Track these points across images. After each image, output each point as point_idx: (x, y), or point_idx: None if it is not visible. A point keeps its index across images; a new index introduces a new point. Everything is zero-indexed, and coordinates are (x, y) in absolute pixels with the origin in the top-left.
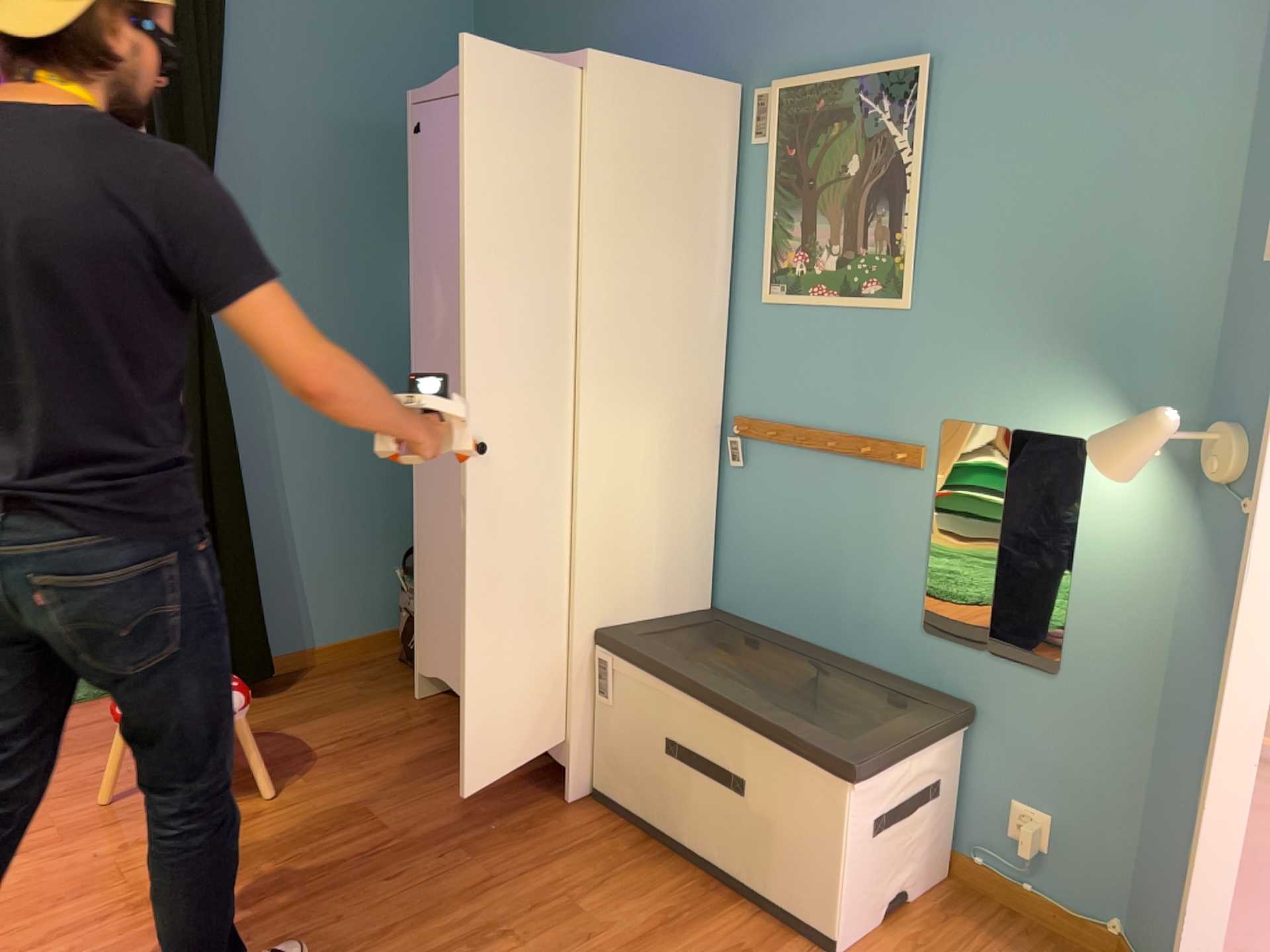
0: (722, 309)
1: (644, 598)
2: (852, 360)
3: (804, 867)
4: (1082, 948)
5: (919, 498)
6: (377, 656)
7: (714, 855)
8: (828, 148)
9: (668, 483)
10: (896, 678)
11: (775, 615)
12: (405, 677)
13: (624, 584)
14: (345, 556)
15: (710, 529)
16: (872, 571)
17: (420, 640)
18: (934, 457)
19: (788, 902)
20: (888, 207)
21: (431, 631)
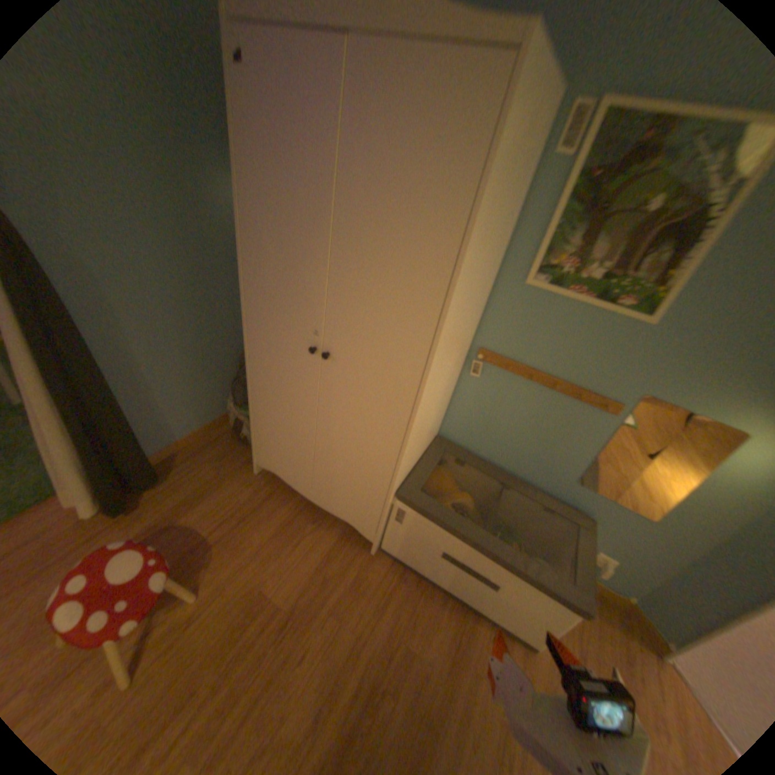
0: (494, 282)
1: (419, 456)
2: (590, 341)
3: (533, 624)
4: (617, 607)
5: (606, 428)
6: (219, 436)
7: (469, 597)
8: (640, 178)
9: (444, 396)
10: (558, 503)
11: (480, 451)
12: (243, 453)
13: (415, 458)
14: (190, 388)
15: (448, 405)
16: (556, 450)
17: (259, 451)
18: (629, 412)
19: (515, 629)
20: (677, 246)
21: (269, 451)
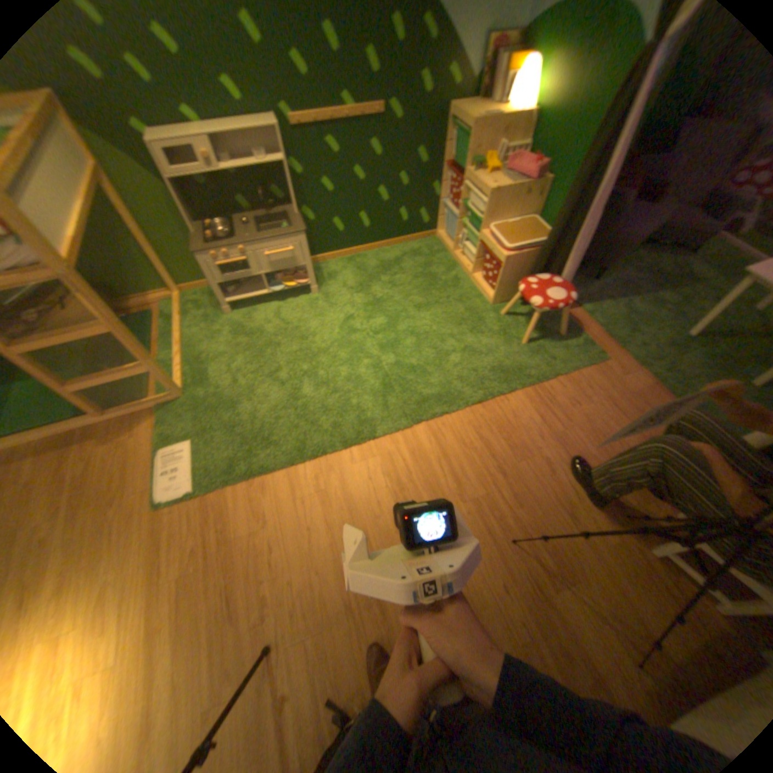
0: None
1: None
2: None
3: None
4: None
5: None
6: None
7: None
8: None
9: None
10: None
11: None
12: None
13: None
14: None
15: None
16: None
17: None
18: None
19: None
20: None
21: None
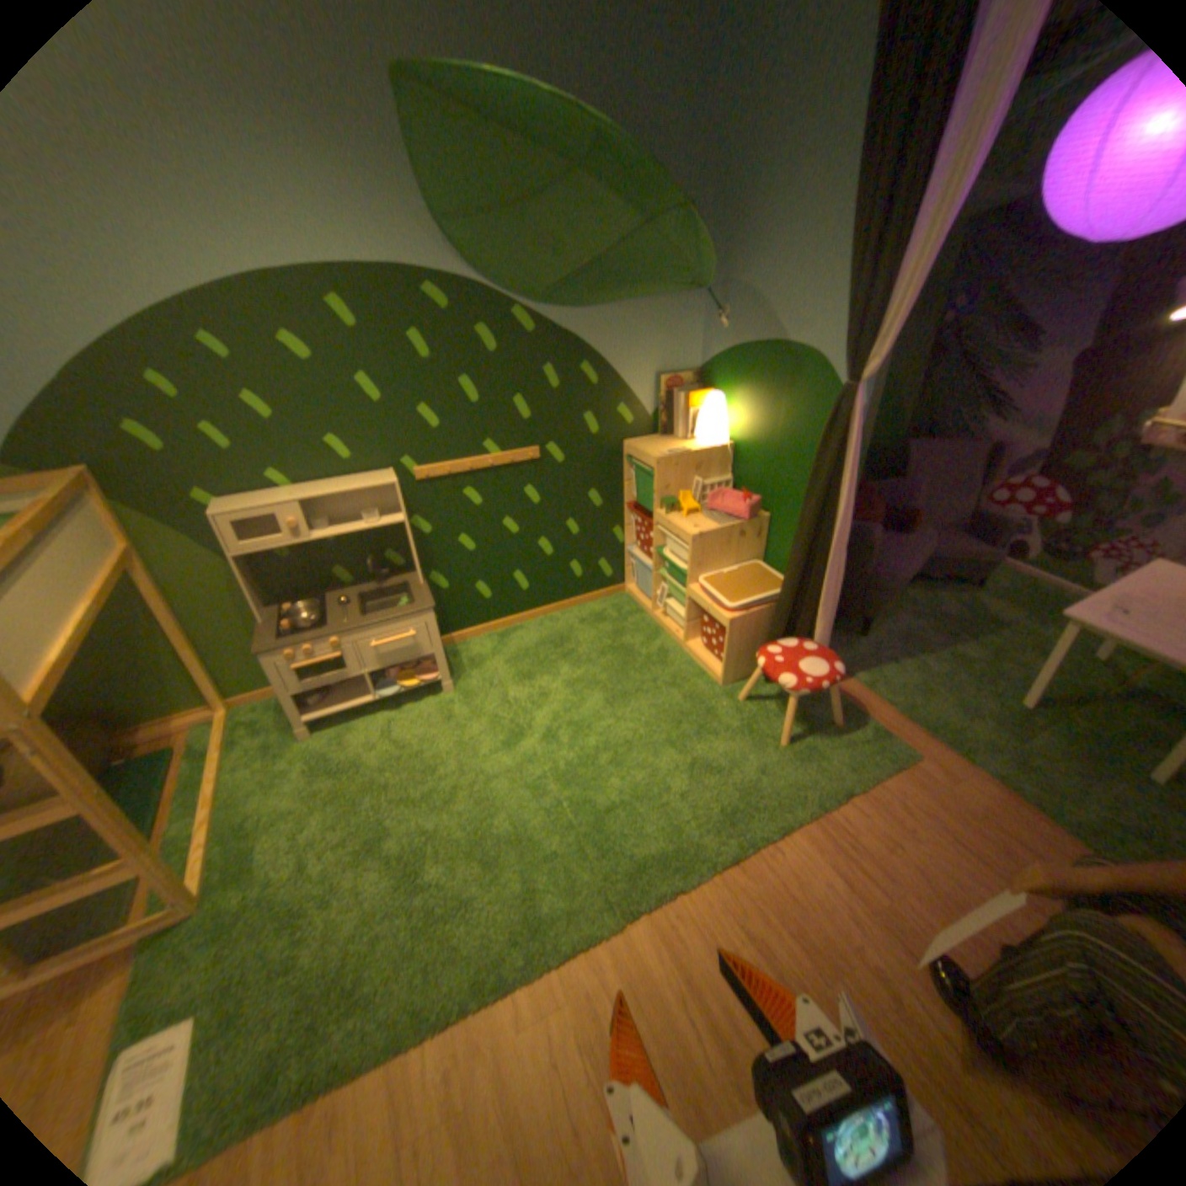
0: None
1: None
2: None
3: None
4: None
5: None
6: None
7: None
8: None
9: None
10: None
11: None
12: None
13: None
14: None
15: None
16: None
17: None
18: None
19: None
20: None
21: None
